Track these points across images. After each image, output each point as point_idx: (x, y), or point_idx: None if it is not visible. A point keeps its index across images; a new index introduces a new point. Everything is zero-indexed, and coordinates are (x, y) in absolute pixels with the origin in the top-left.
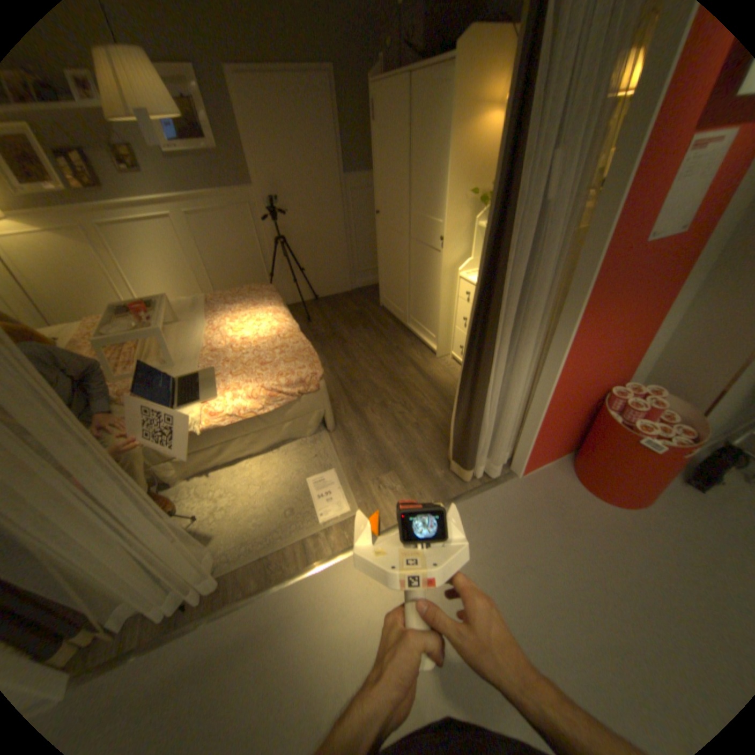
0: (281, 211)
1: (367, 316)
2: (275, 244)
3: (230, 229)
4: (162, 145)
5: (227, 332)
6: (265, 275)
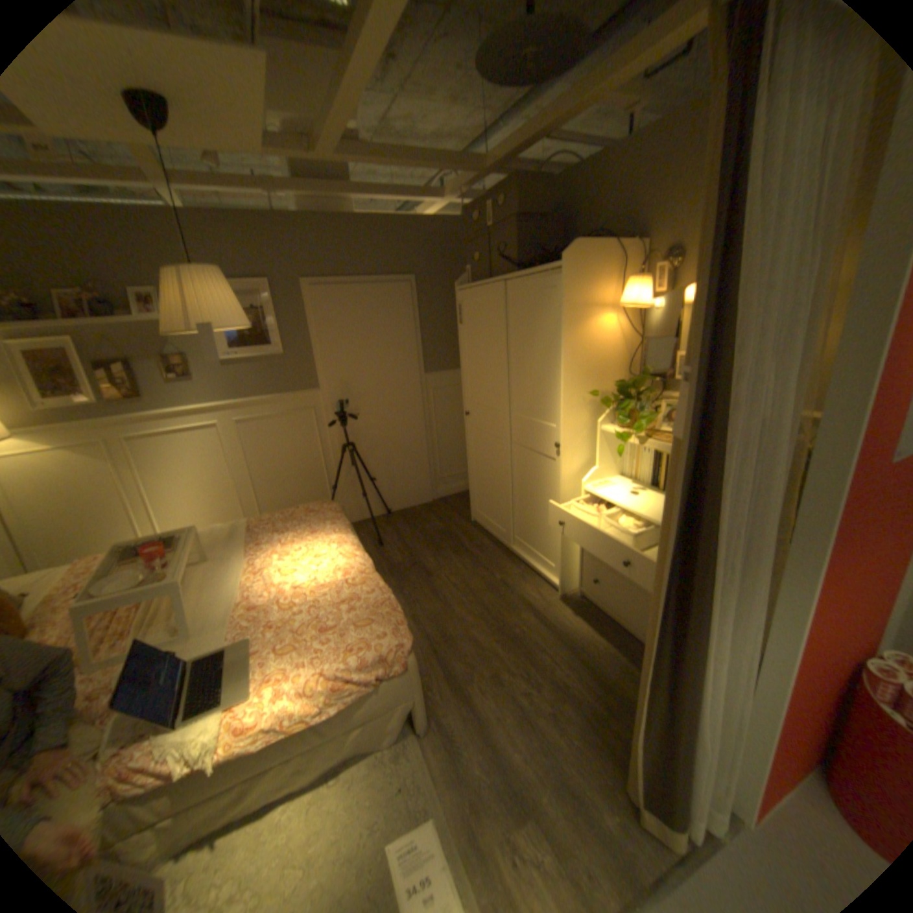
0: (351, 414)
1: (455, 534)
2: (341, 451)
3: (287, 436)
4: (220, 352)
5: (271, 577)
6: (325, 487)
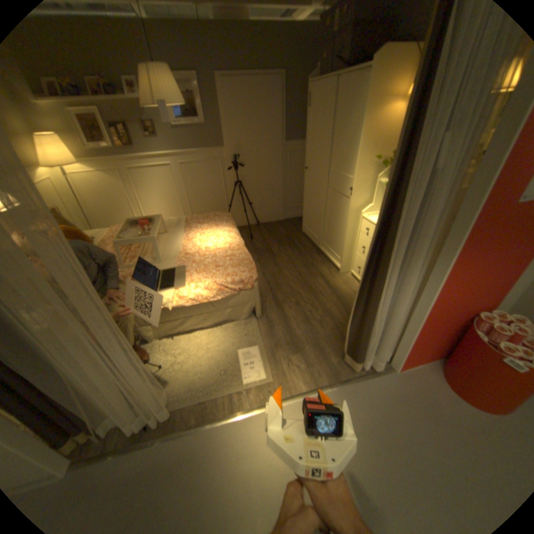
0: (241, 164)
1: (292, 238)
2: (234, 186)
3: (207, 175)
4: (171, 121)
5: (196, 243)
6: (226, 205)
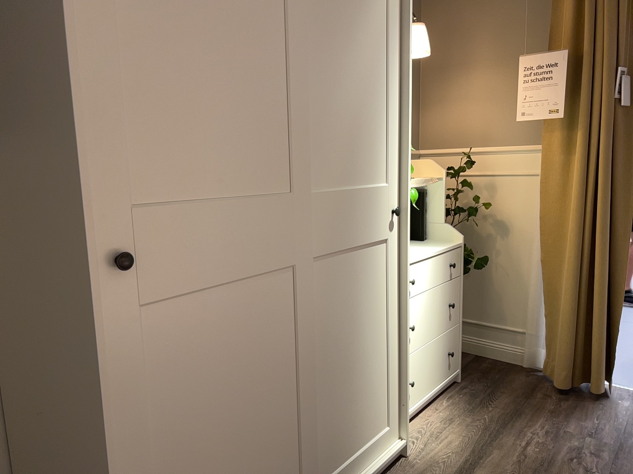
0: None
1: None
2: None
3: None
4: None
5: None
6: None
